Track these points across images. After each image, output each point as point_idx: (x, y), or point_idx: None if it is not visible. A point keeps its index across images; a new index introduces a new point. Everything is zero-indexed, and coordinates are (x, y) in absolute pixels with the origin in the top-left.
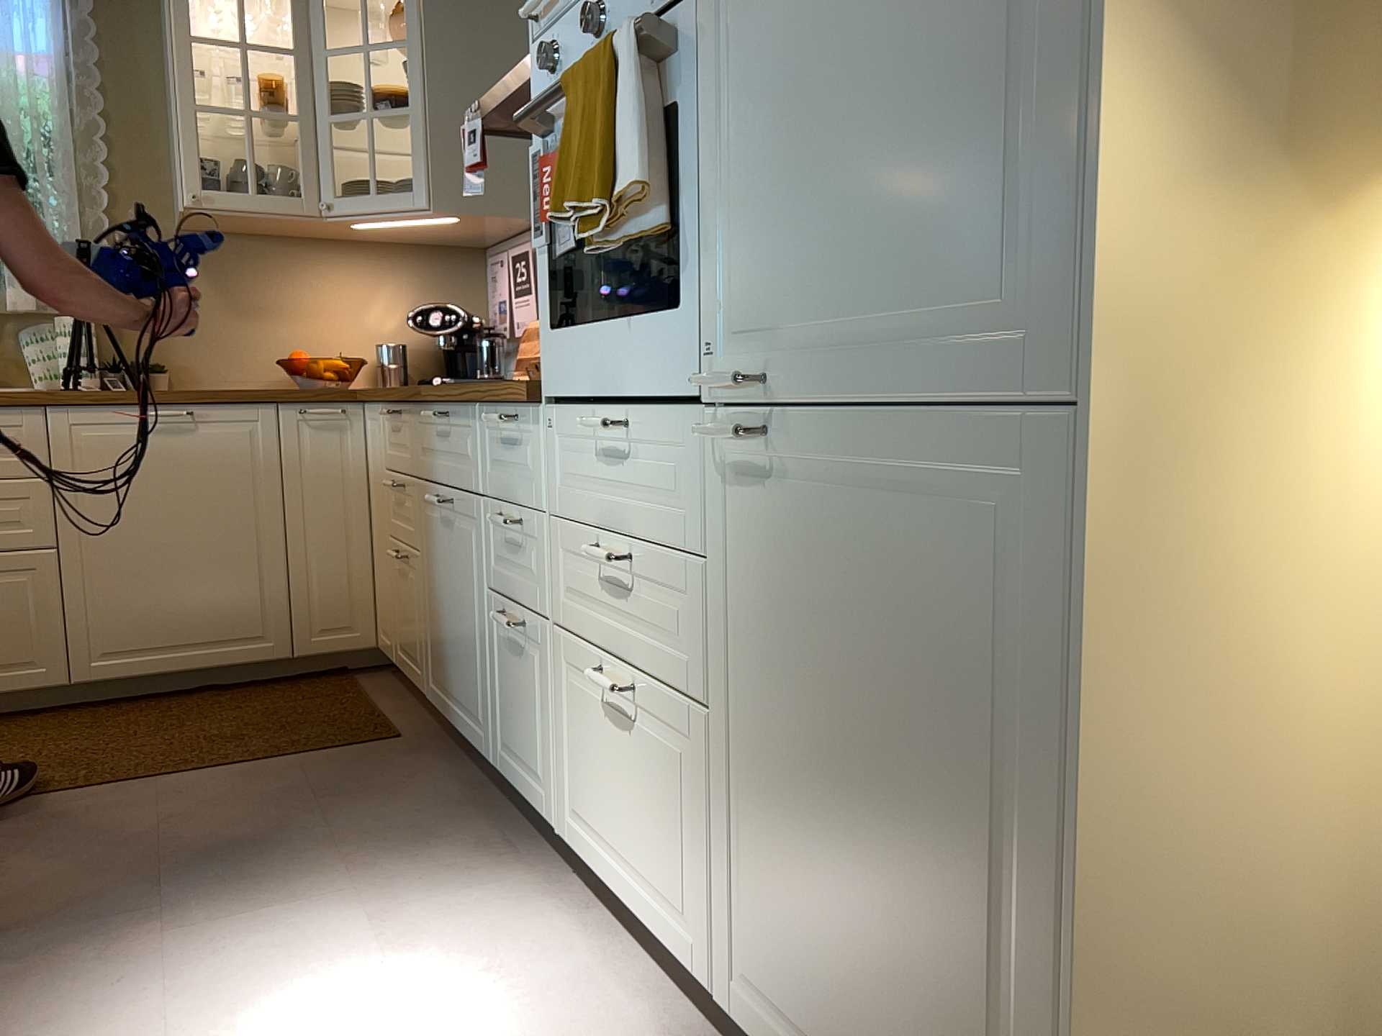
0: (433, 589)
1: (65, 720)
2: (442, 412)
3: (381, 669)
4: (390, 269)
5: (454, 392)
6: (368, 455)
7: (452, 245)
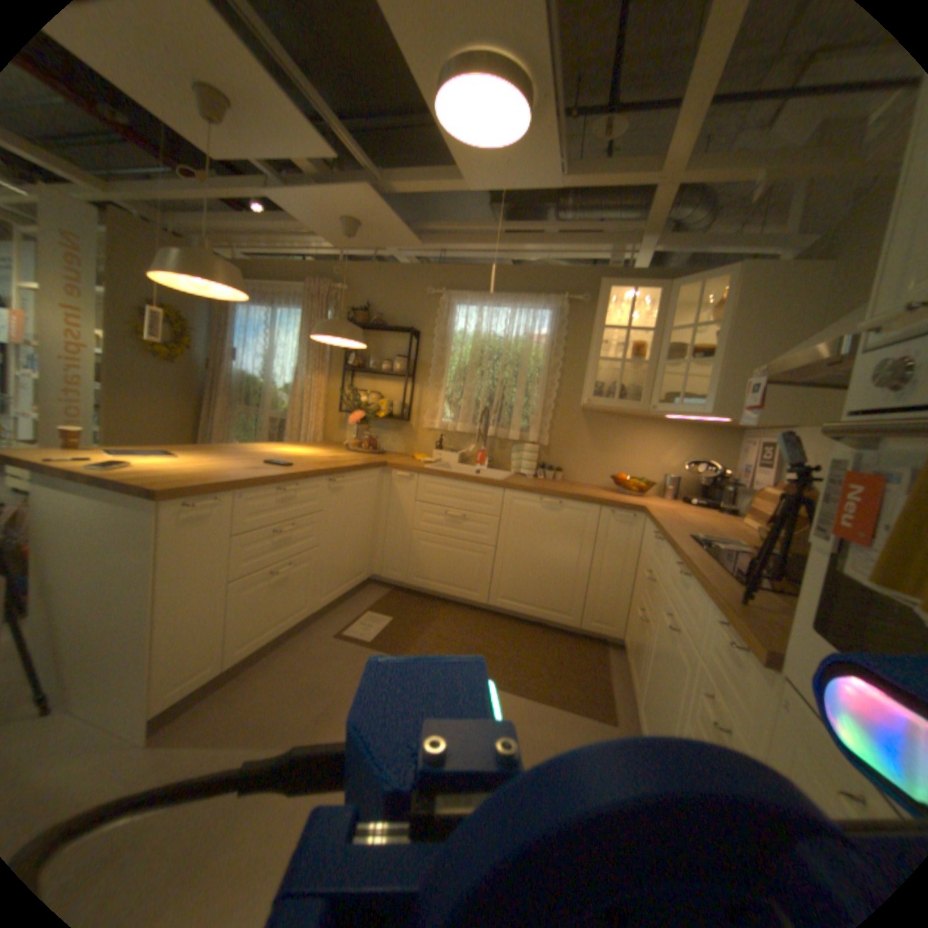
0: (655, 662)
1: (482, 619)
2: (686, 573)
3: (623, 650)
4: (681, 437)
5: (696, 574)
6: (642, 542)
7: (722, 427)
